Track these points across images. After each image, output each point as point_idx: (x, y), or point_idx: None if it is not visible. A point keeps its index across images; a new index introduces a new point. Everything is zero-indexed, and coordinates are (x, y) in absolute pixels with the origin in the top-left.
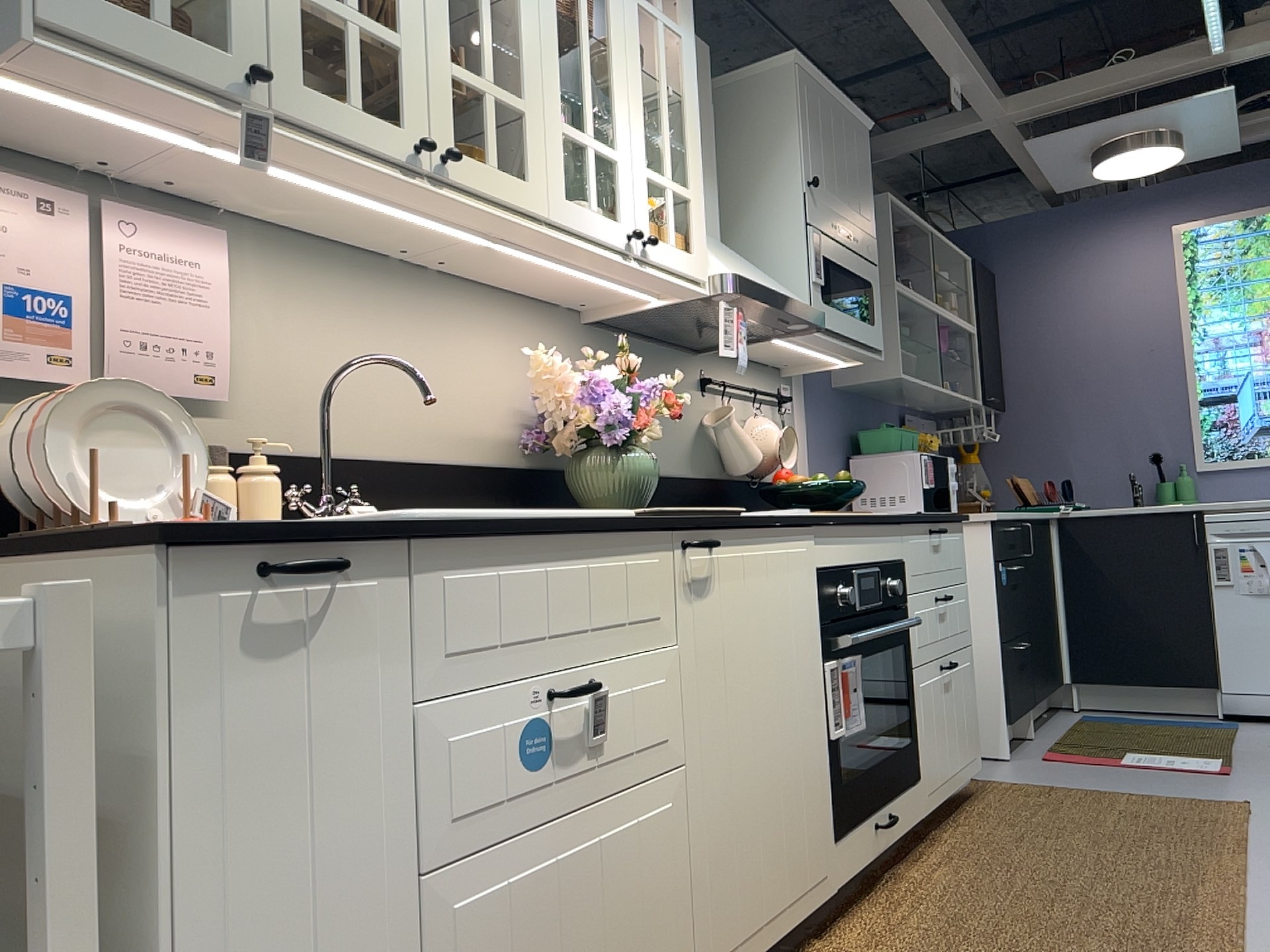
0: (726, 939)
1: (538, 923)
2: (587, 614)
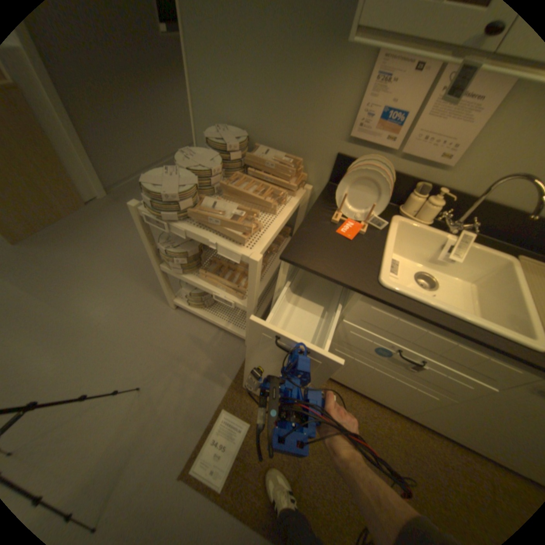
0: (438, 427)
1: (361, 370)
2: (445, 353)
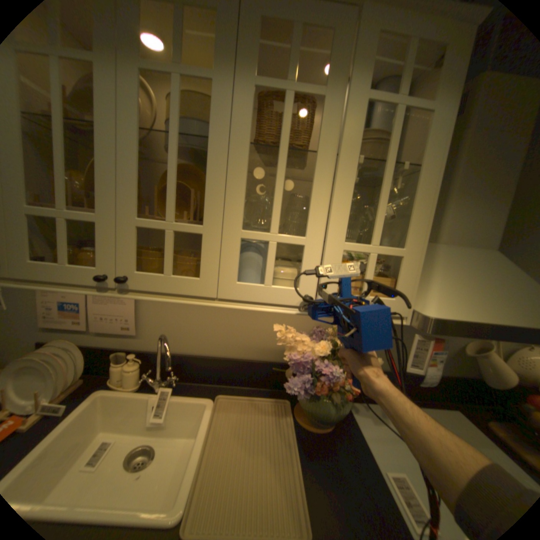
0: None
1: None
2: None
